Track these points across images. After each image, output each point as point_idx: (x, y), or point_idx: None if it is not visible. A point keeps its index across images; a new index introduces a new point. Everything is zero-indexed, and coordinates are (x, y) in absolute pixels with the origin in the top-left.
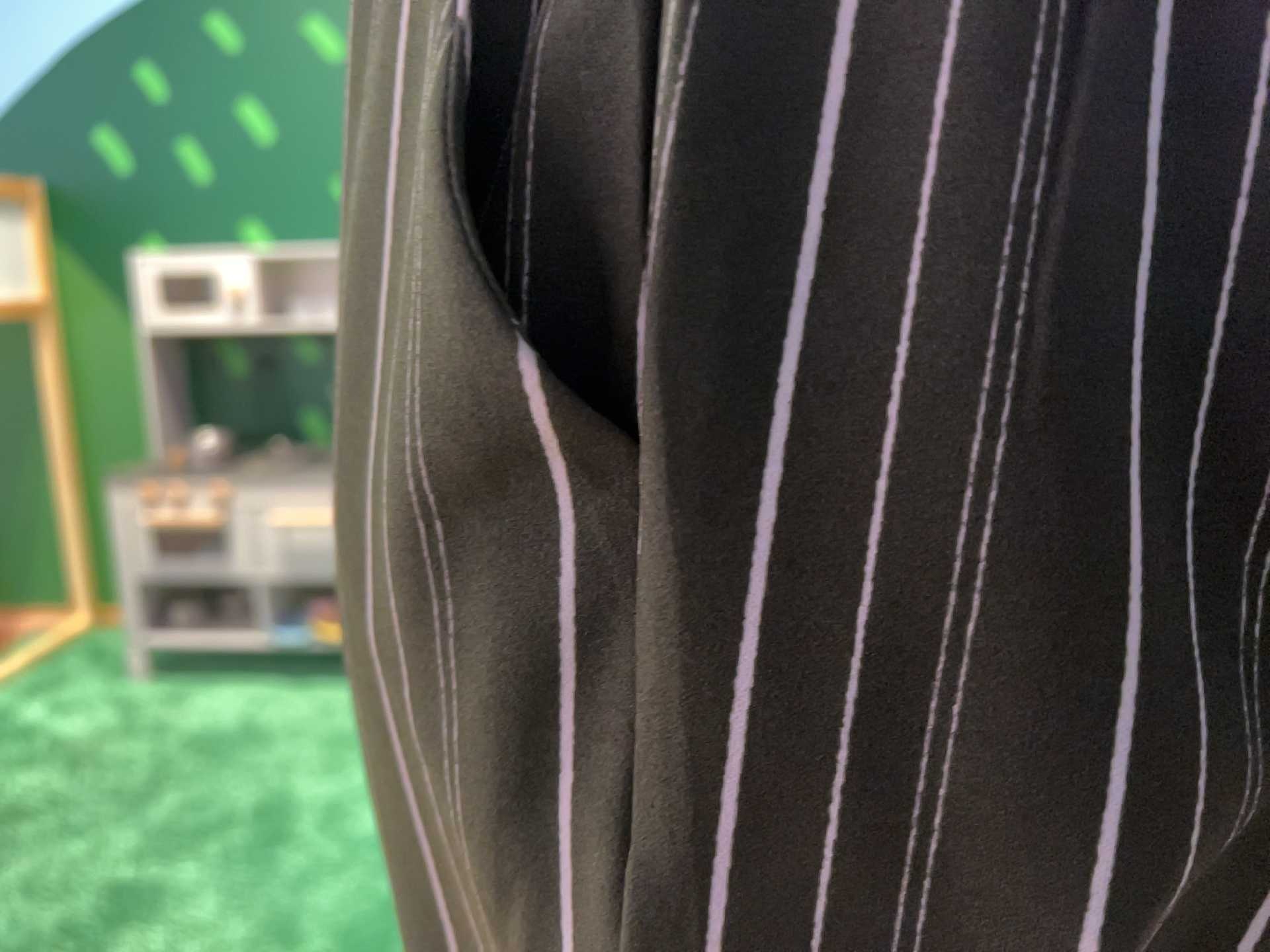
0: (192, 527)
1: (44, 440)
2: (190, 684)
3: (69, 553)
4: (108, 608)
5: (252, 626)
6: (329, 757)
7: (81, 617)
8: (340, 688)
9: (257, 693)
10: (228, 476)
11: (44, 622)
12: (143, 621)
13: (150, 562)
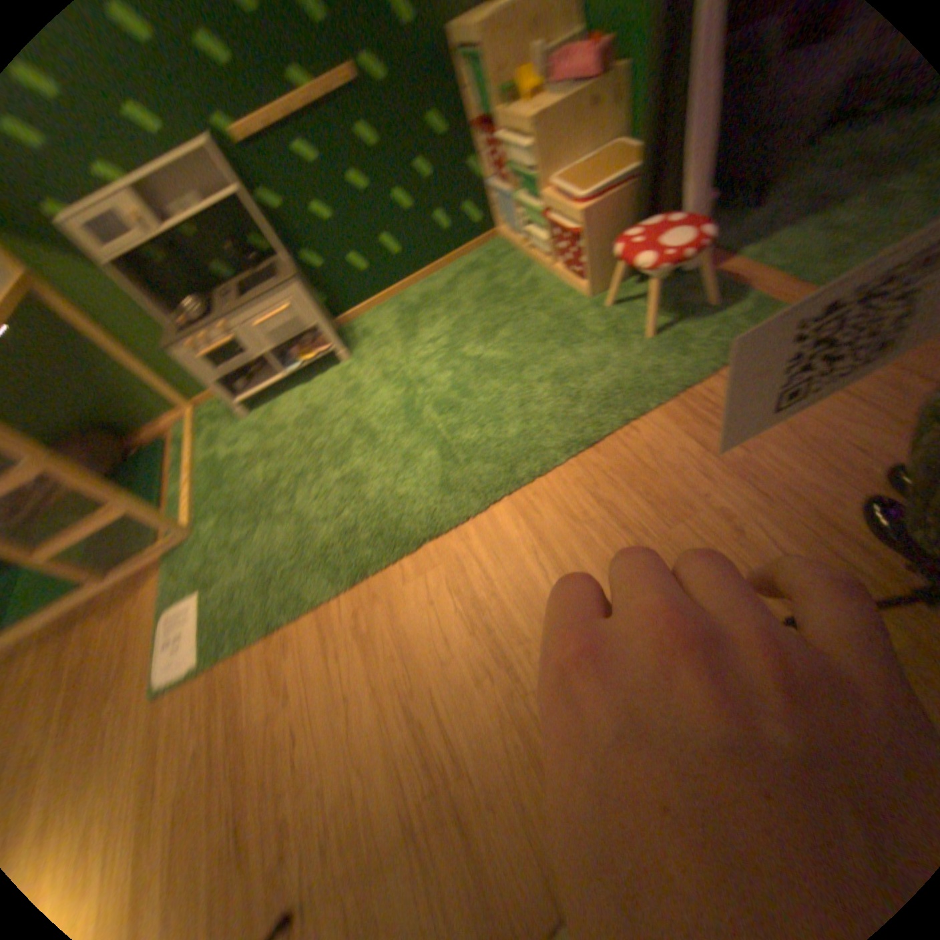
0: (215, 350)
1: (87, 349)
2: (259, 409)
3: (148, 390)
4: (186, 401)
5: (263, 374)
6: (347, 402)
7: (179, 411)
8: (319, 377)
9: (290, 397)
10: (211, 319)
11: (165, 422)
12: (224, 398)
13: (204, 374)
